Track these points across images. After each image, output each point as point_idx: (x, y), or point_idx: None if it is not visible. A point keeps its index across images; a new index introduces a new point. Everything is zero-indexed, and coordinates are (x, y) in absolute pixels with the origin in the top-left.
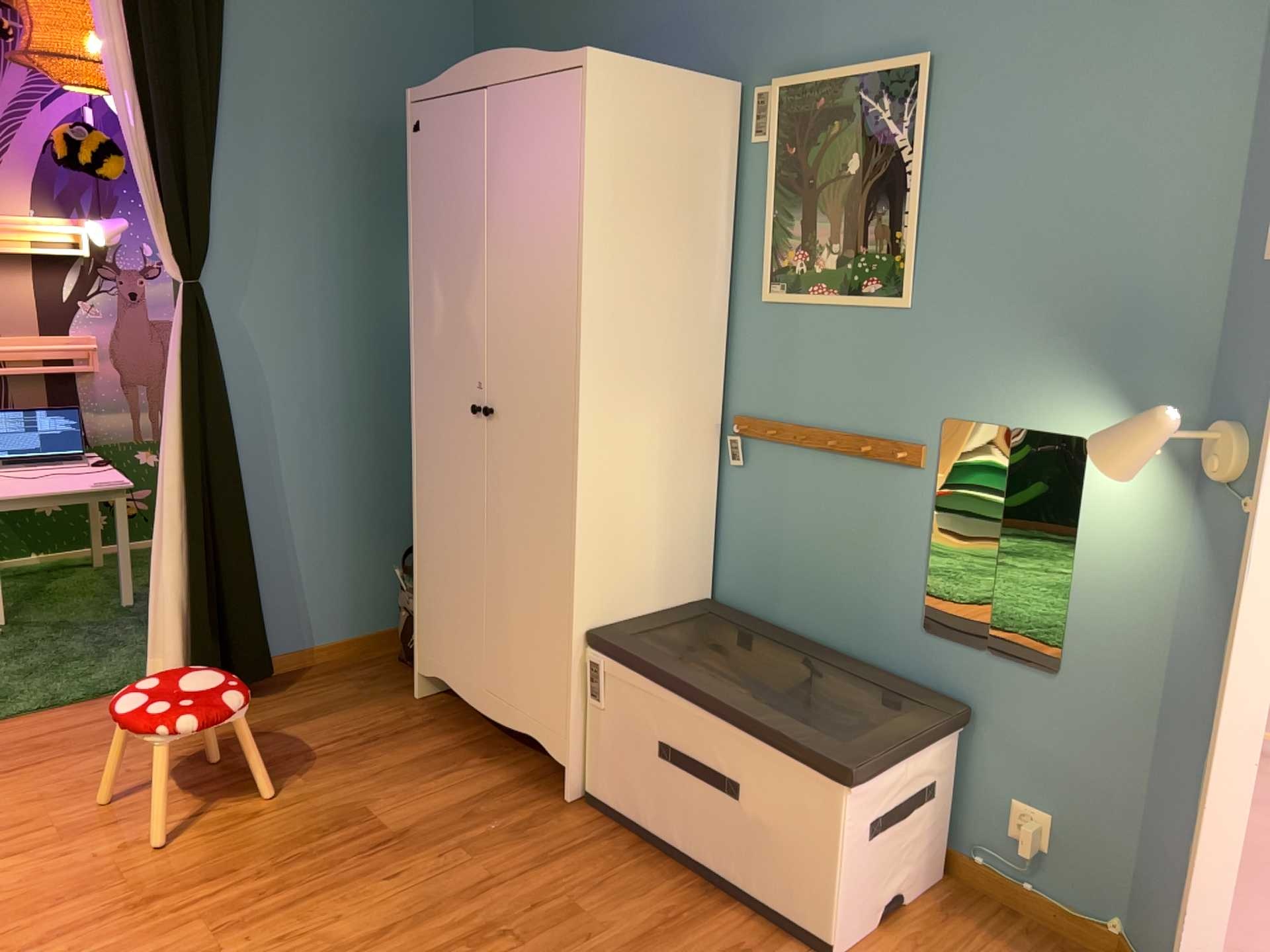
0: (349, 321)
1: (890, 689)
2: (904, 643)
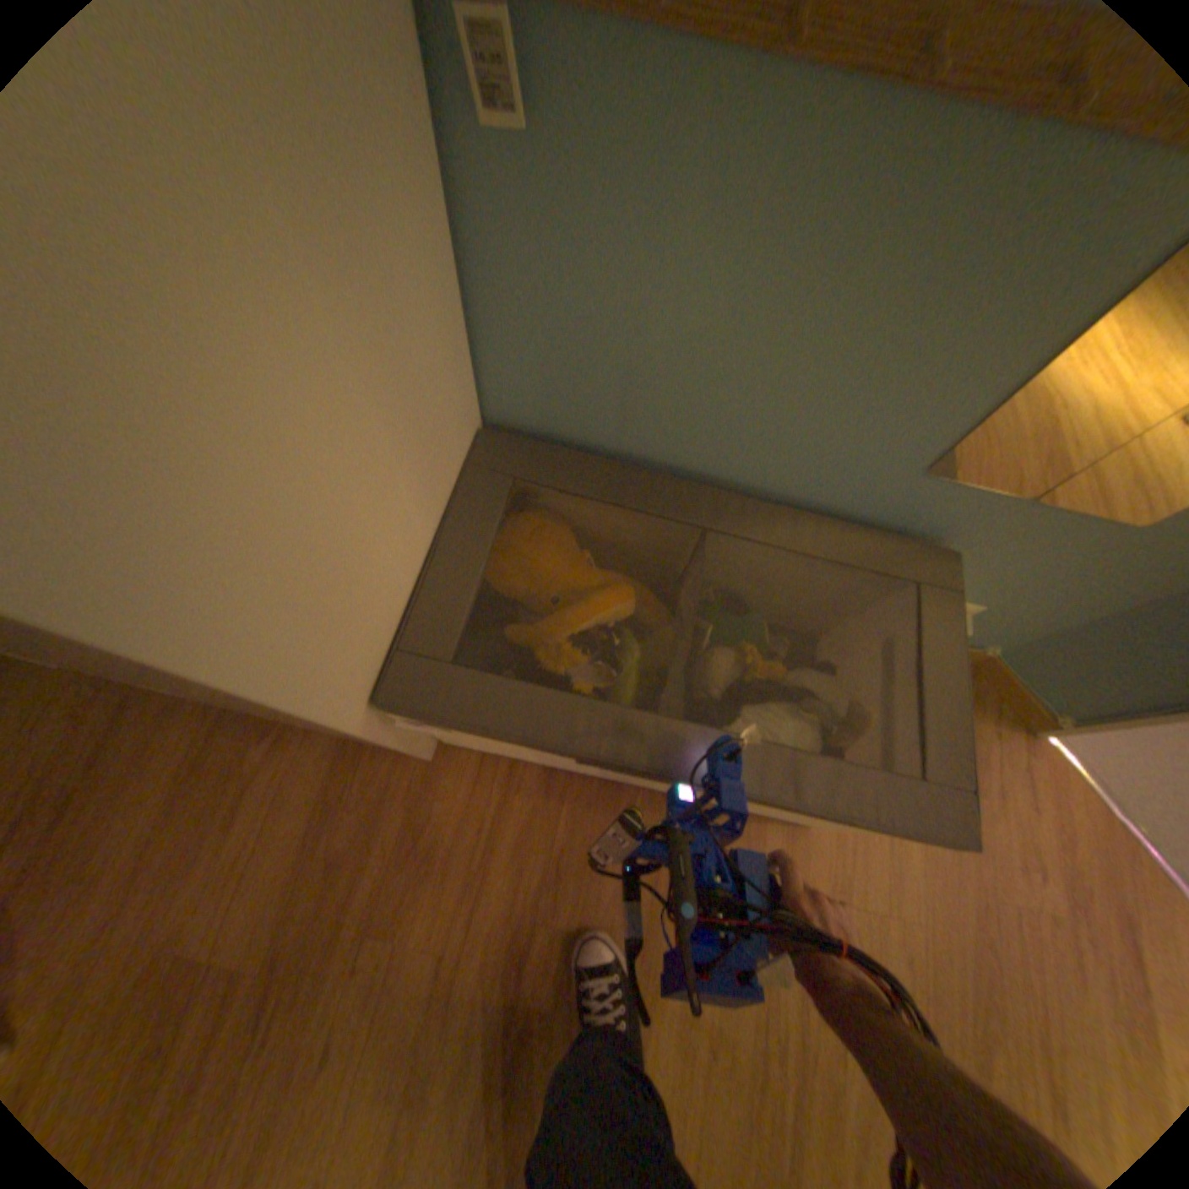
0: None
1: (870, 565)
2: (882, 482)
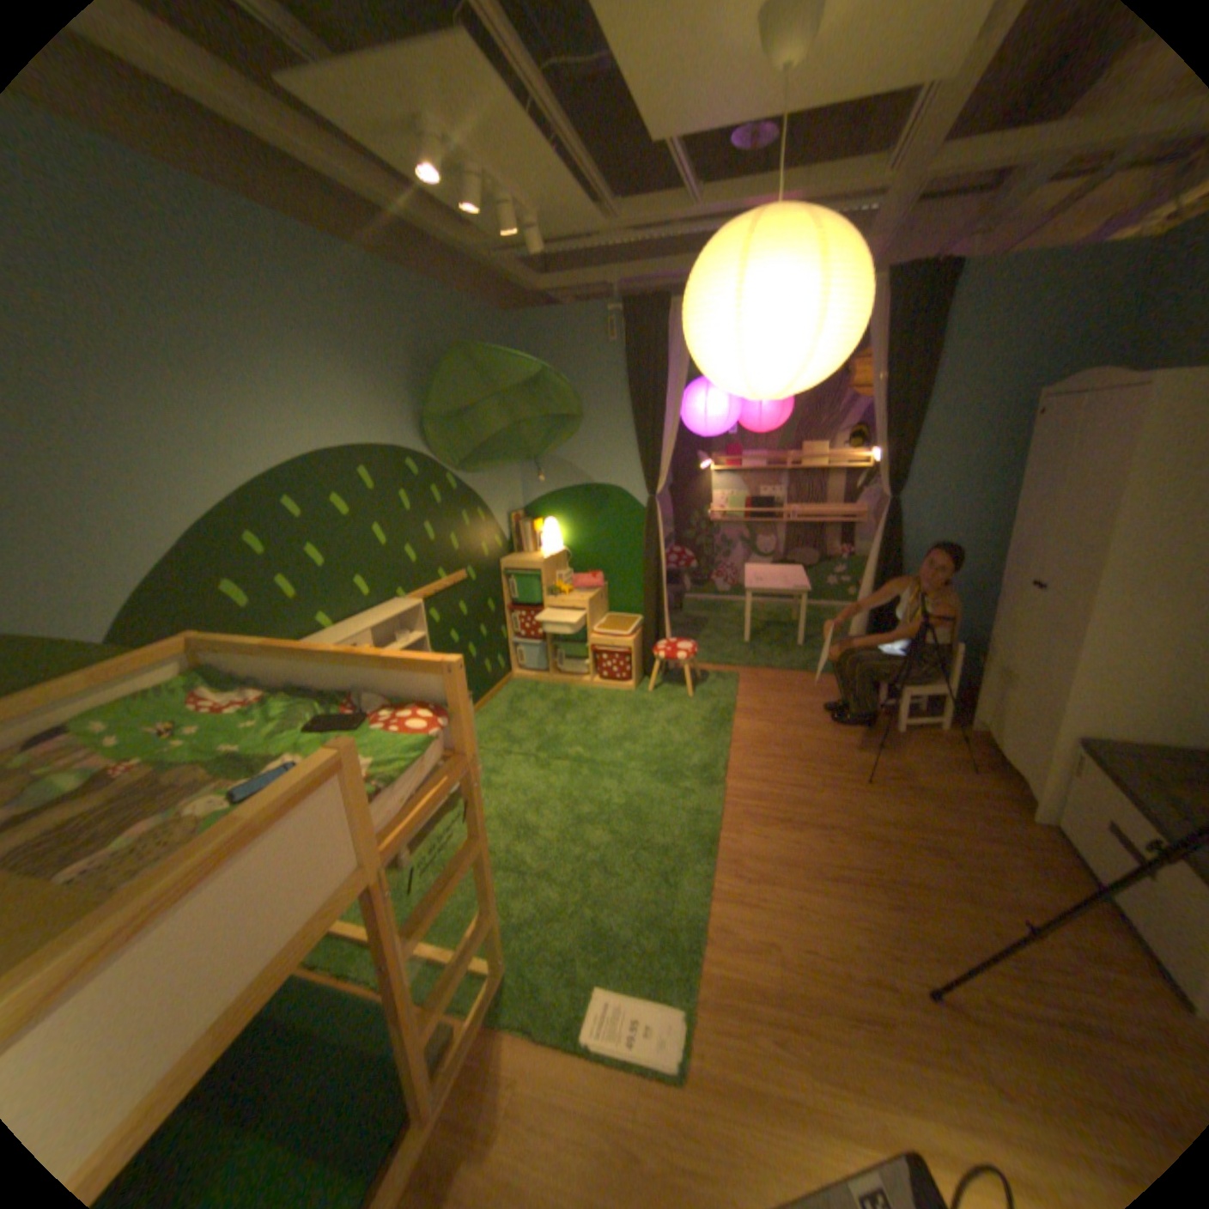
0: (985, 518)
1: None
2: None
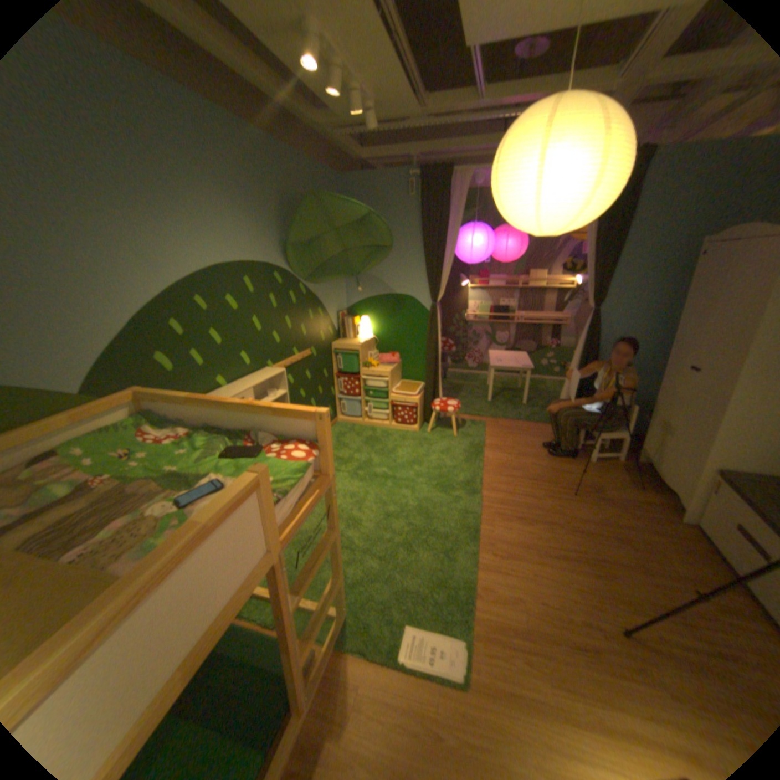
0: (655, 323)
1: None
2: None
